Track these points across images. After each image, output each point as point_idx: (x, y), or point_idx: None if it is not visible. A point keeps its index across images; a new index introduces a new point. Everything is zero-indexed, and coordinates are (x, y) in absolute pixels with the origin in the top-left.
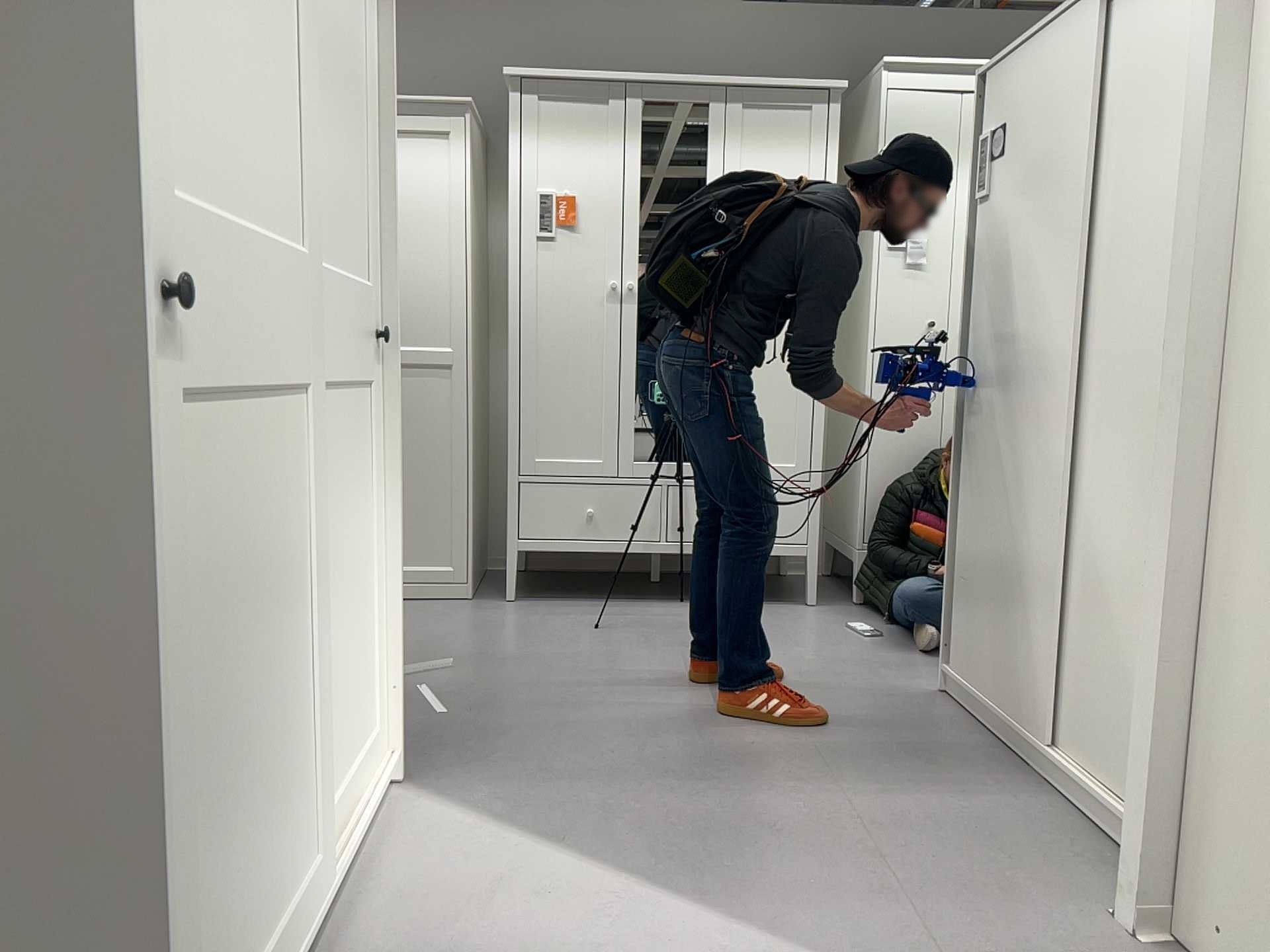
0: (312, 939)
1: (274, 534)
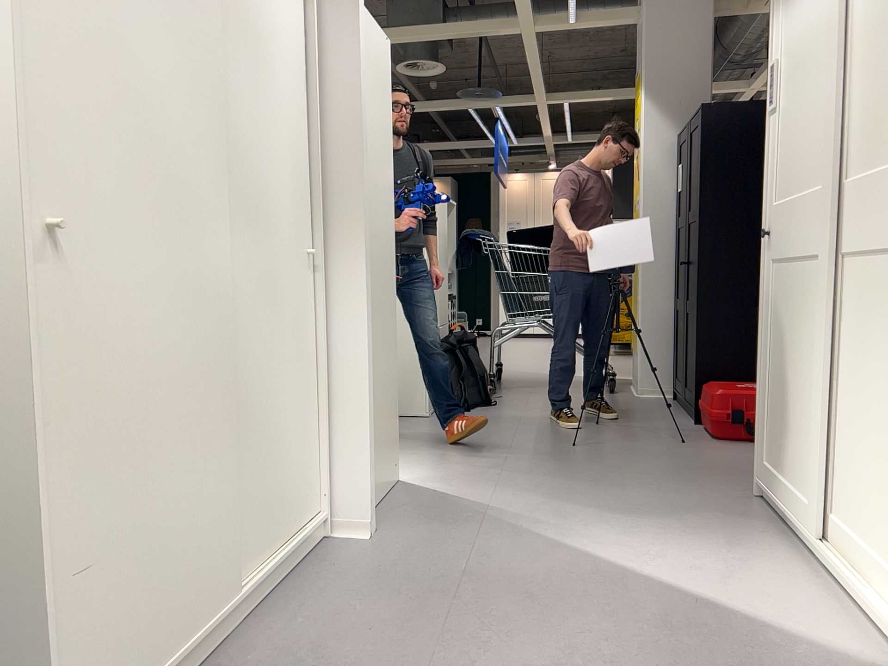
0: (797, 527)
1: (799, 317)
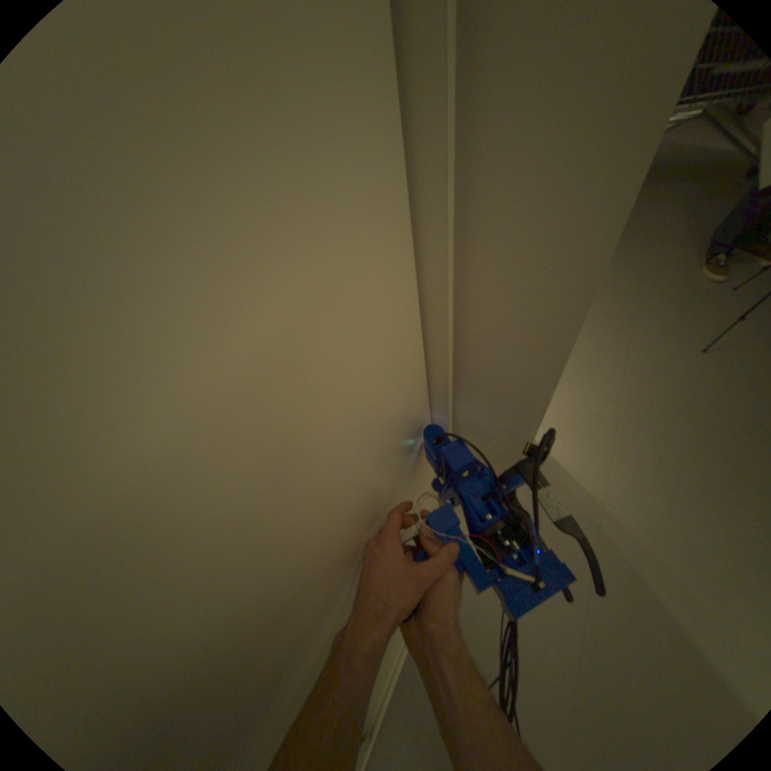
0: None
1: None
